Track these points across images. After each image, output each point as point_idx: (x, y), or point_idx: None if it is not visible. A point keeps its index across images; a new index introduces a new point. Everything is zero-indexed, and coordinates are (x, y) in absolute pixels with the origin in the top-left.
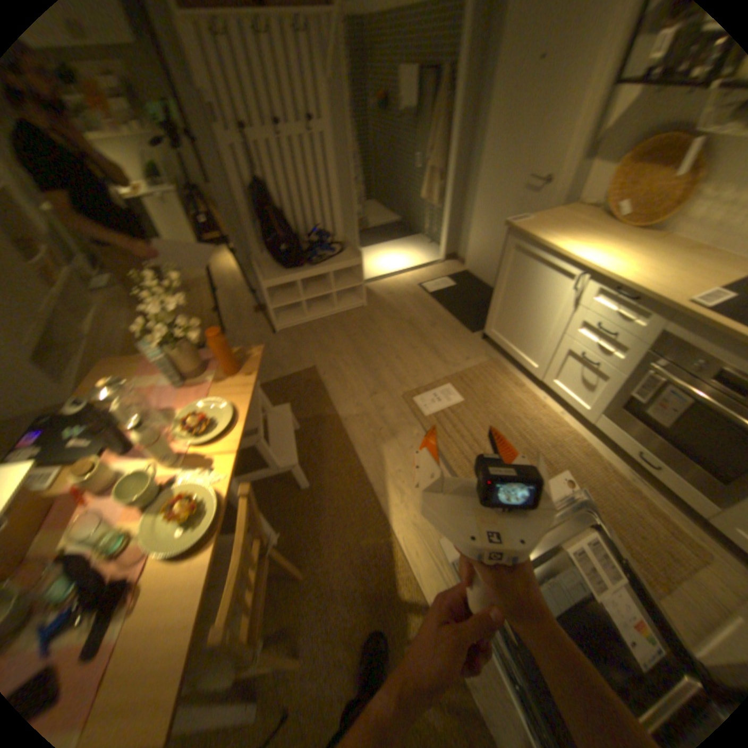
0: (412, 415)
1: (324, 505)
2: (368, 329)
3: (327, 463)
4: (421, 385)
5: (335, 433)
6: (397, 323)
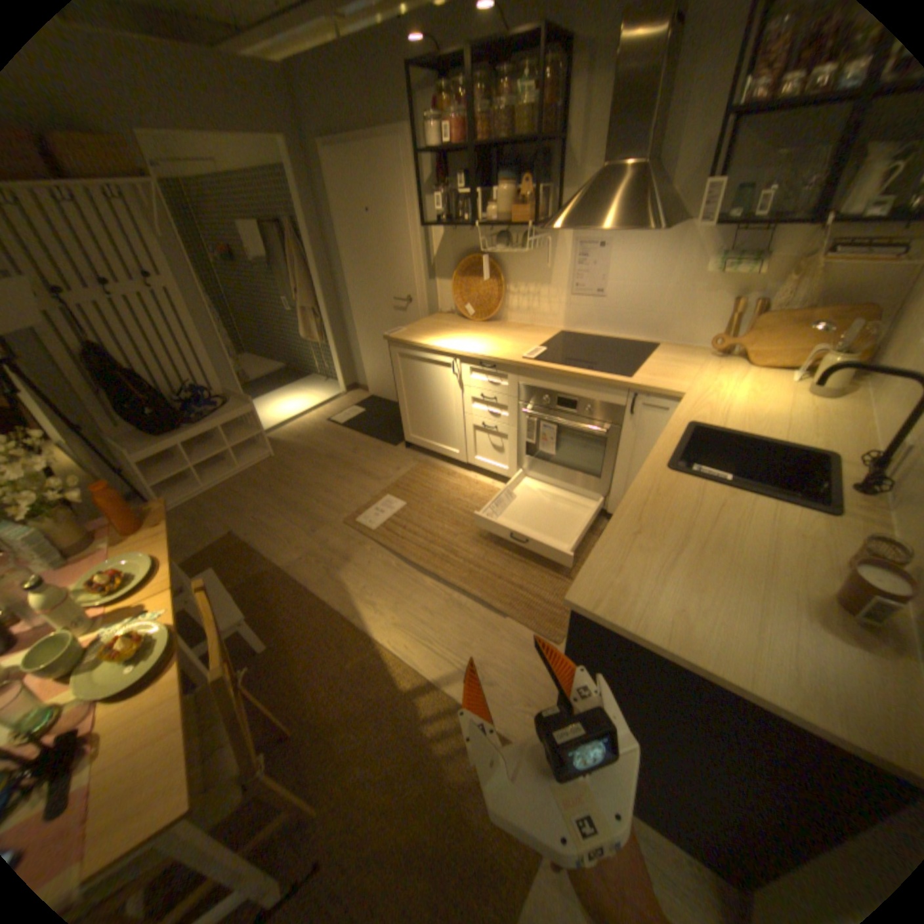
0: (360, 535)
1: (291, 654)
2: (285, 475)
3: (281, 614)
4: (361, 505)
5: (281, 583)
6: (316, 460)
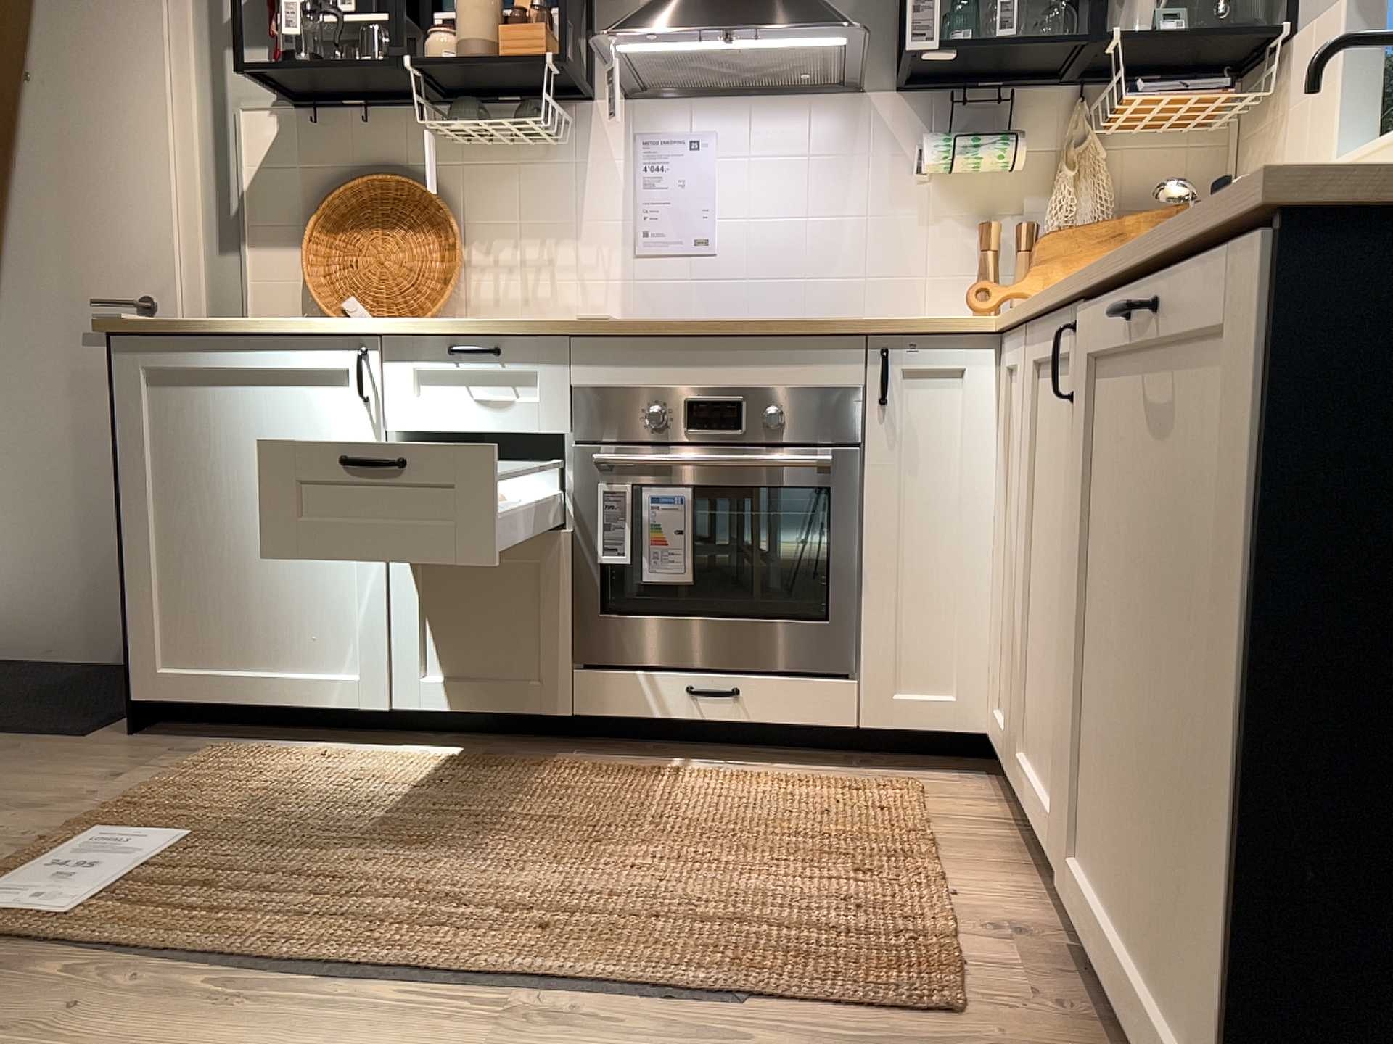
0: None
1: None
2: None
3: None
4: None
5: None
6: None
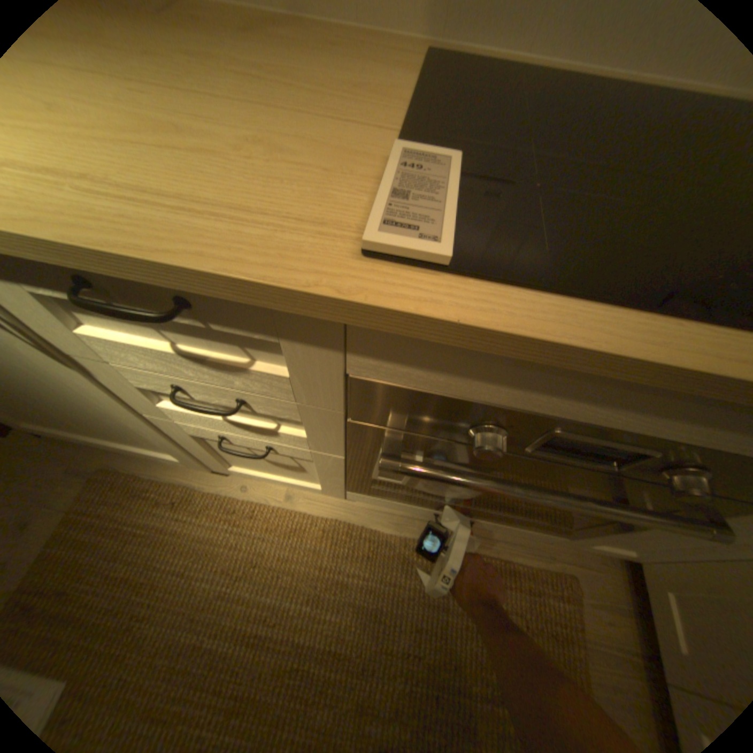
0: None
1: None
2: None
3: None
4: None
5: None
6: None
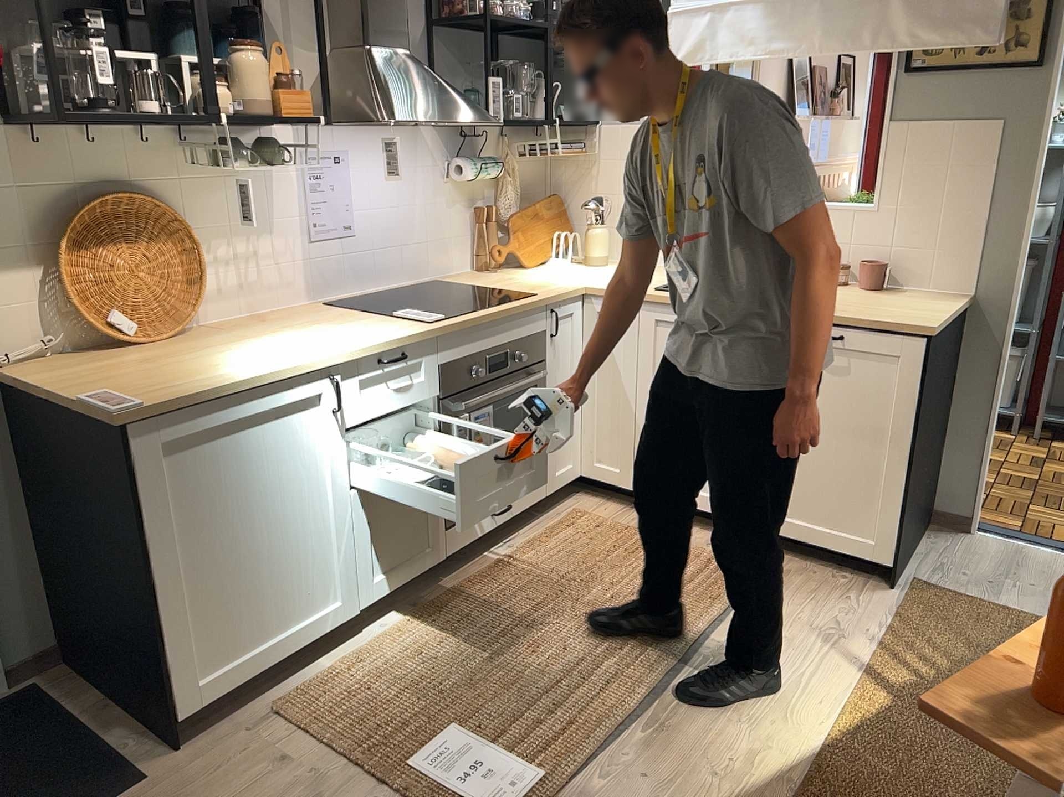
0: None
1: None
2: None
3: None
4: None
5: None
6: None
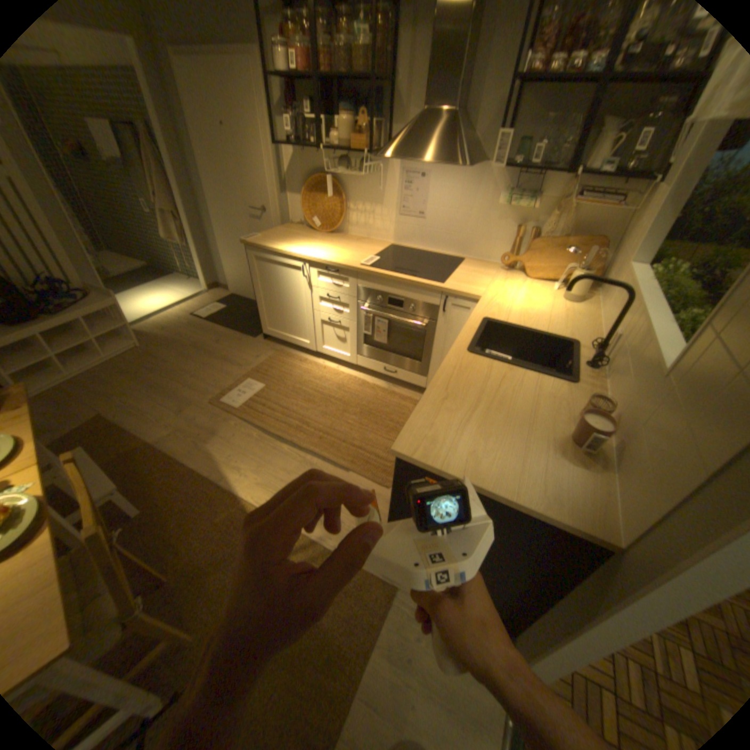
0: (225, 412)
1: (164, 514)
2: (152, 362)
3: (153, 482)
4: (225, 387)
5: (152, 456)
6: (181, 349)
